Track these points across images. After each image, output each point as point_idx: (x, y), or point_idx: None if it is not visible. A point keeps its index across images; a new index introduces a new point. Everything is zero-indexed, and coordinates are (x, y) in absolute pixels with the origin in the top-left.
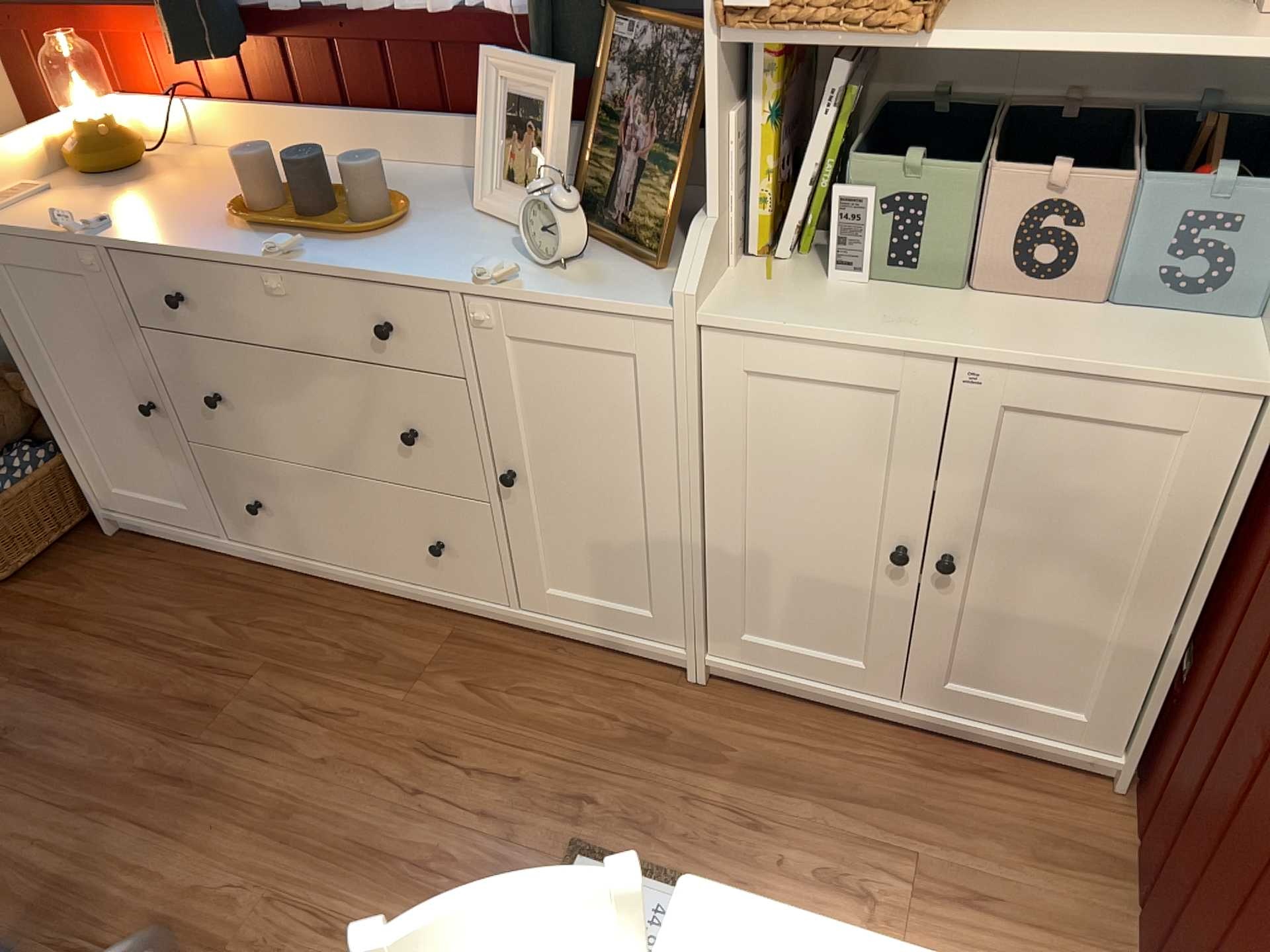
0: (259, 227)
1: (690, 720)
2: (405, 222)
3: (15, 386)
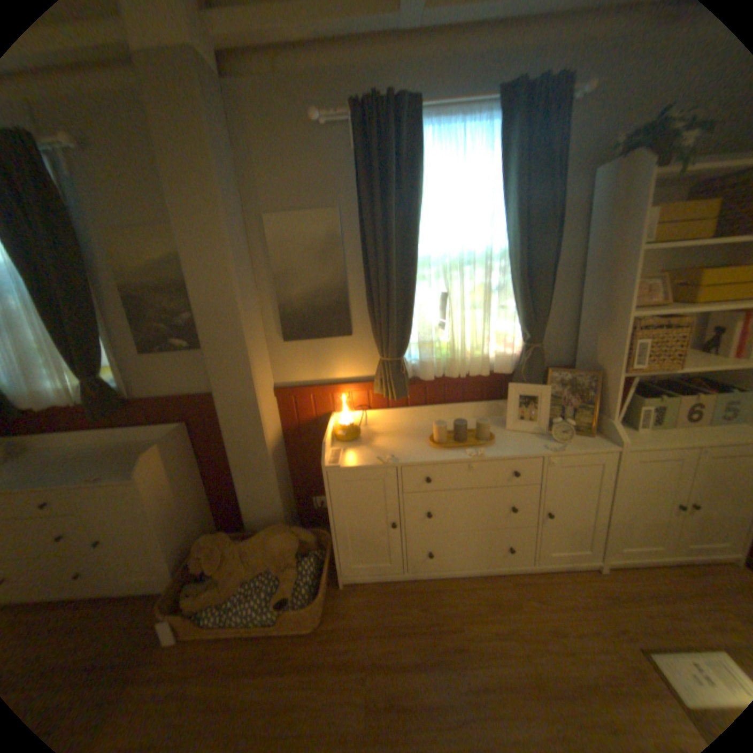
0: (447, 447)
1: (620, 591)
2: (492, 436)
3: (288, 534)
